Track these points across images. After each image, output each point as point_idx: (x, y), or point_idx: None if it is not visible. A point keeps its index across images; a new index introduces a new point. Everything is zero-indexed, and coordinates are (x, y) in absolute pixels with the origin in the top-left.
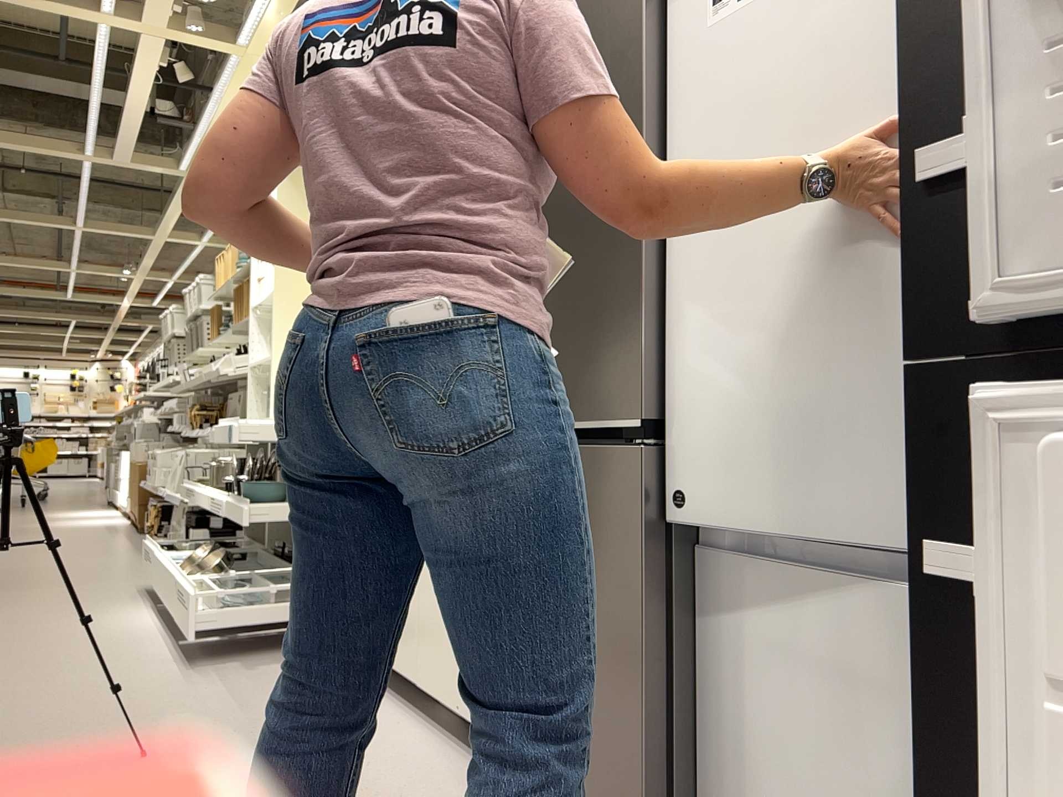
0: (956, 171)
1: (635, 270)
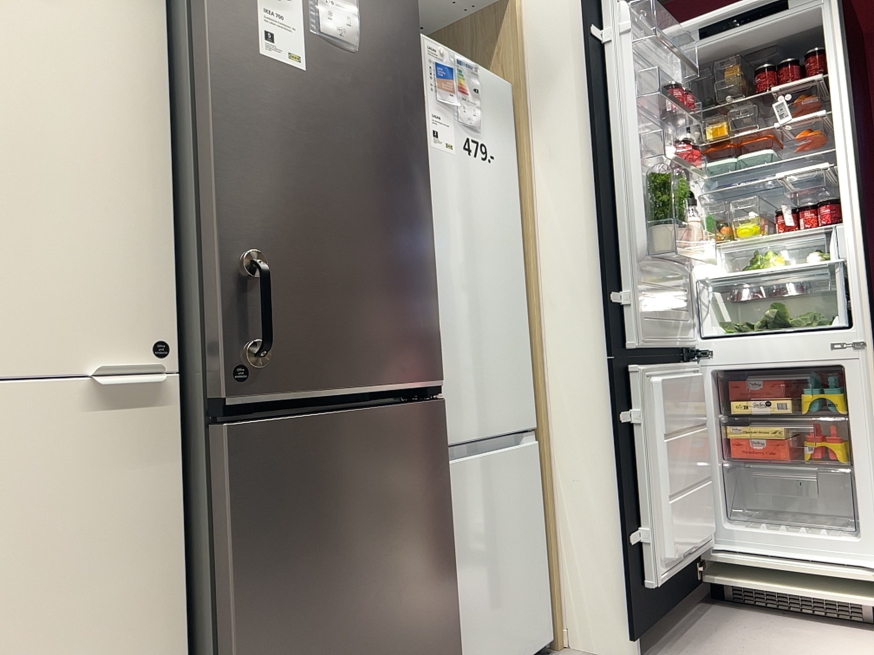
0: (615, 299)
1: (429, 272)
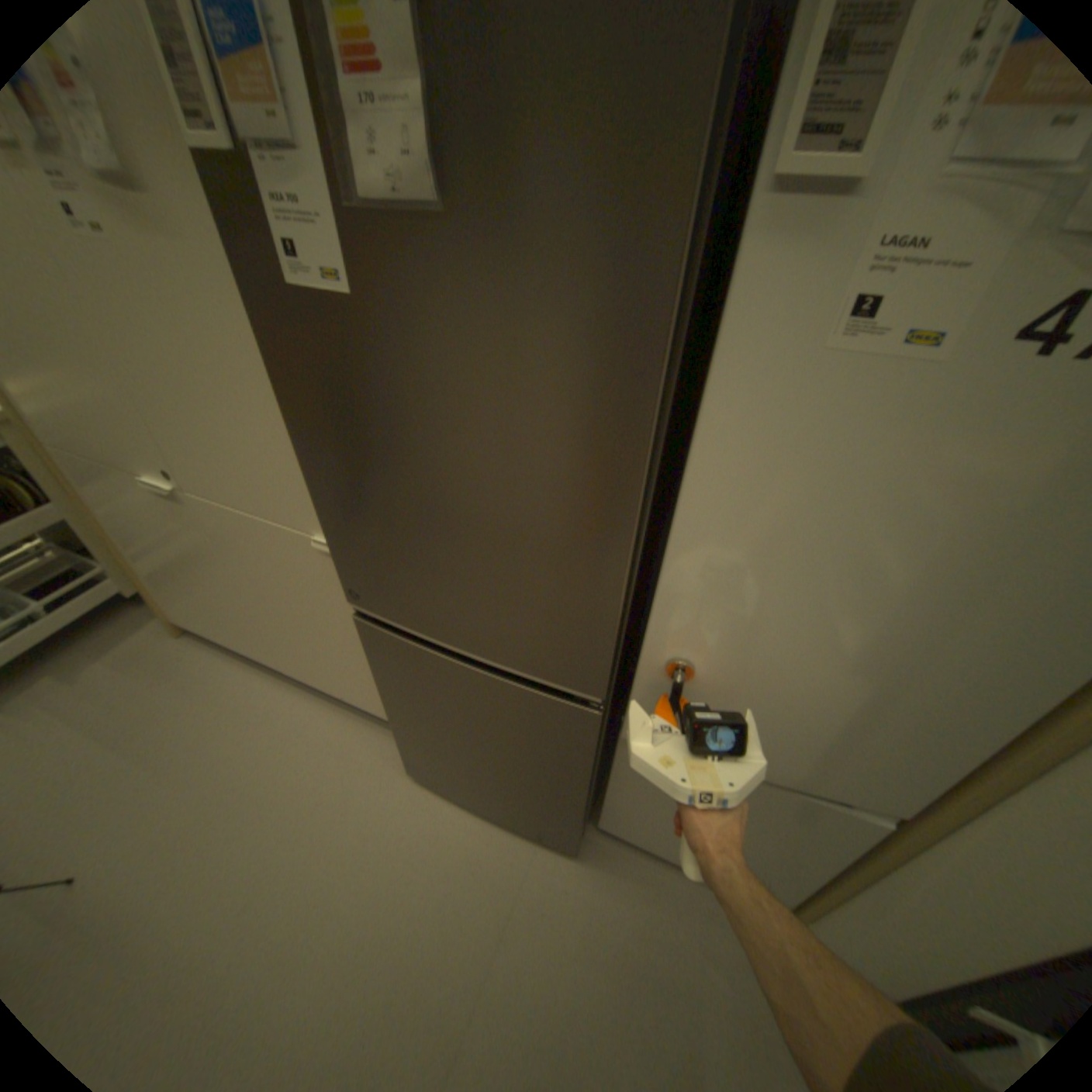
0: None
1: (603, 594)
